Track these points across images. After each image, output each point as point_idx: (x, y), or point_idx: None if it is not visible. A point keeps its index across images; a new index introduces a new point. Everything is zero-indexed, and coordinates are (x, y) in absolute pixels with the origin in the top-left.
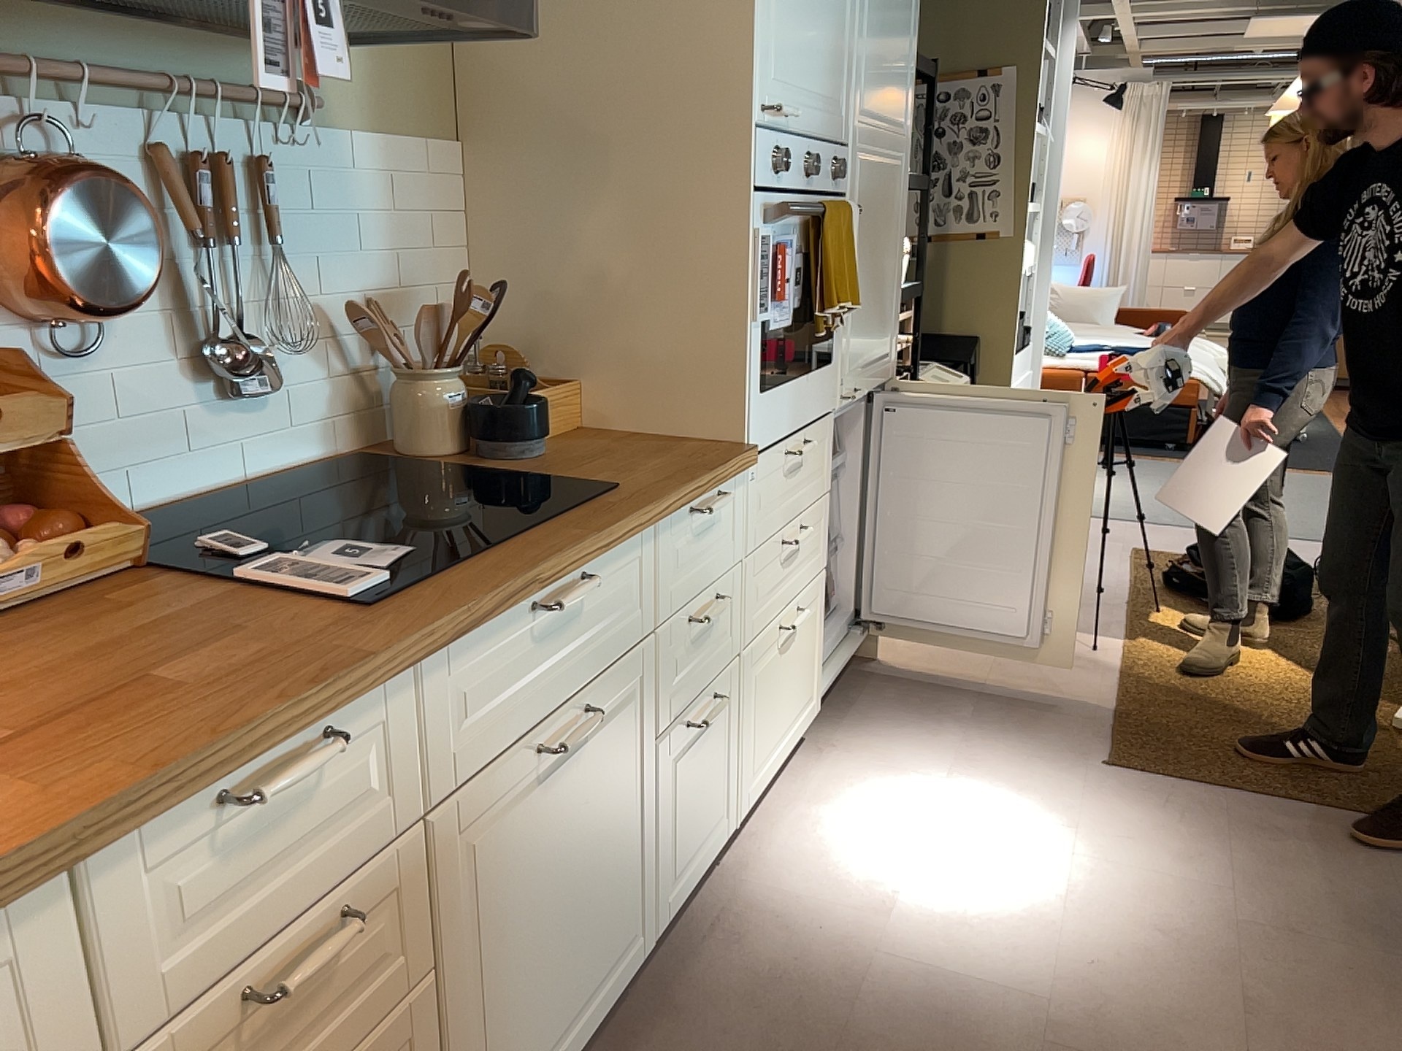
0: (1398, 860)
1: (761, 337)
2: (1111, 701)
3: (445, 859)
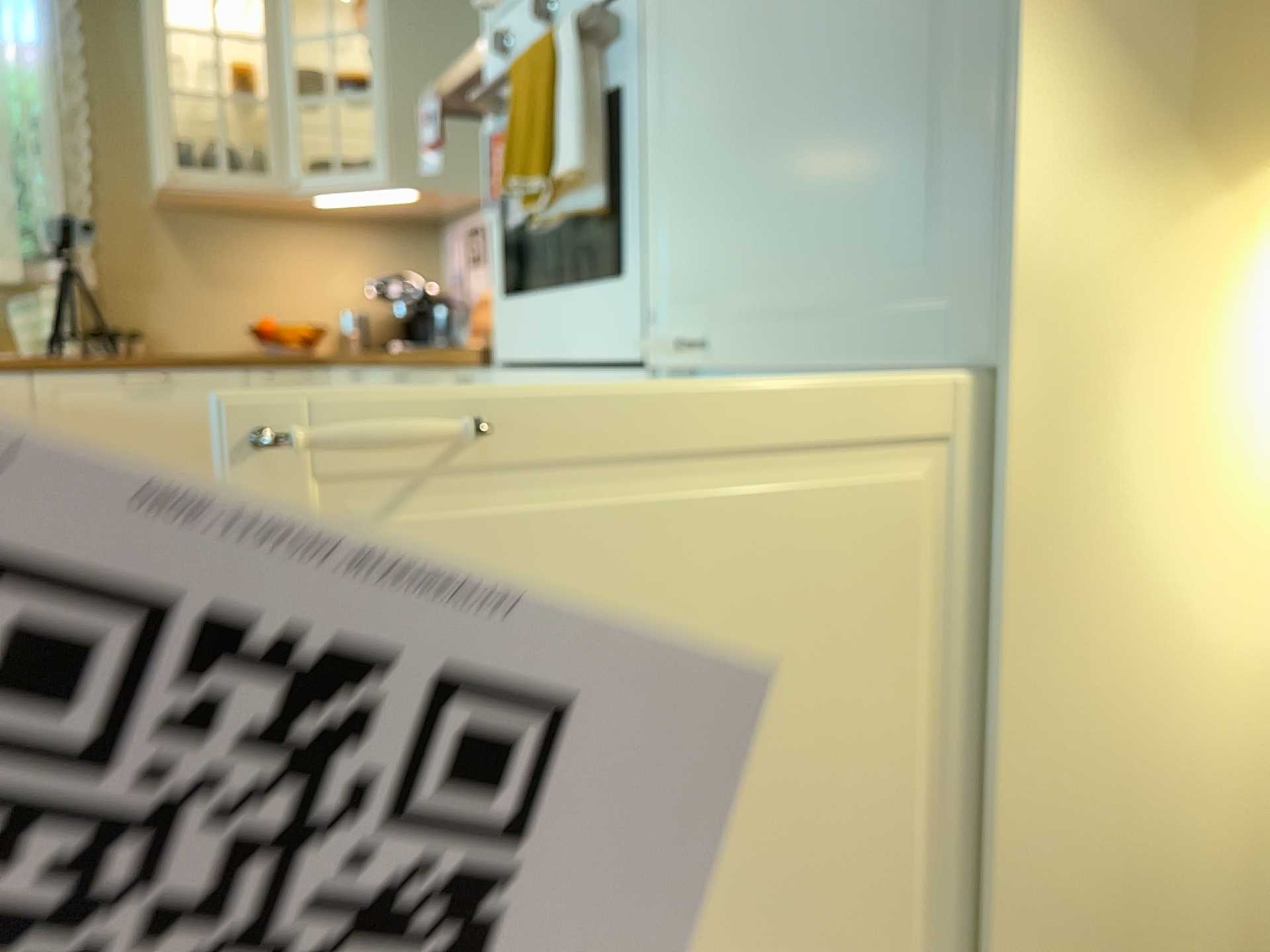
0: None
1: (505, 238)
2: None
3: None
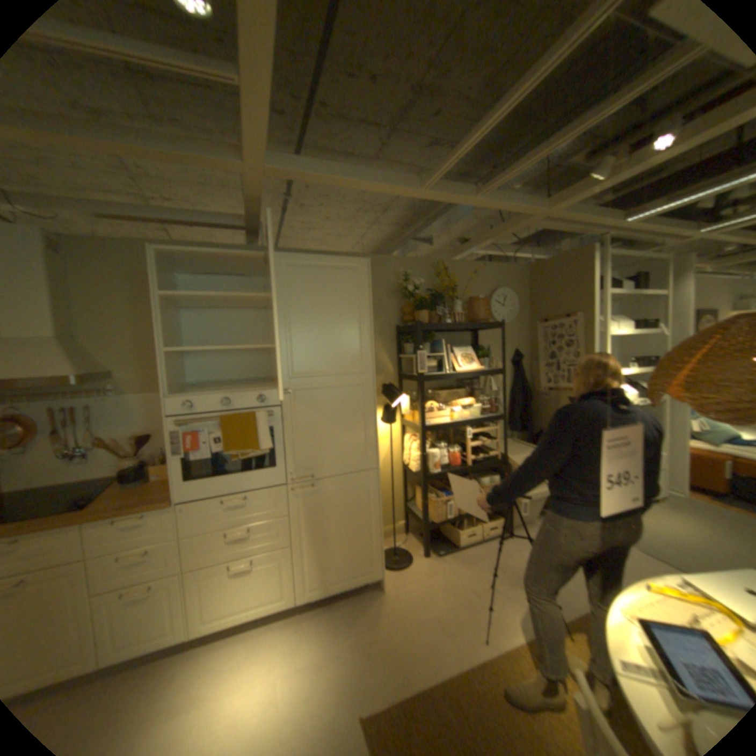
0: None
1: (181, 464)
2: (436, 685)
3: None
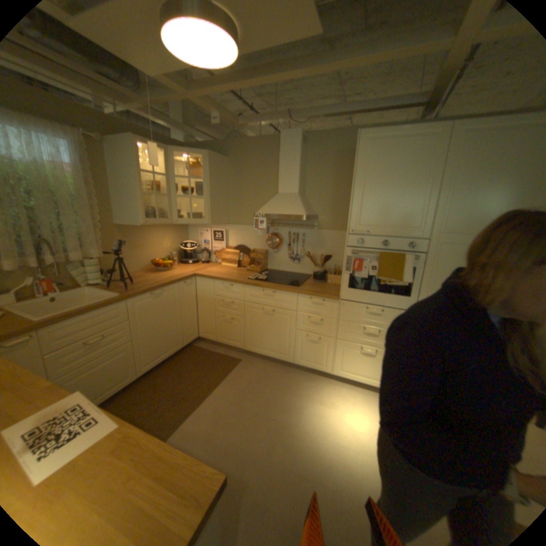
0: None
1: (348, 276)
2: None
3: (246, 308)
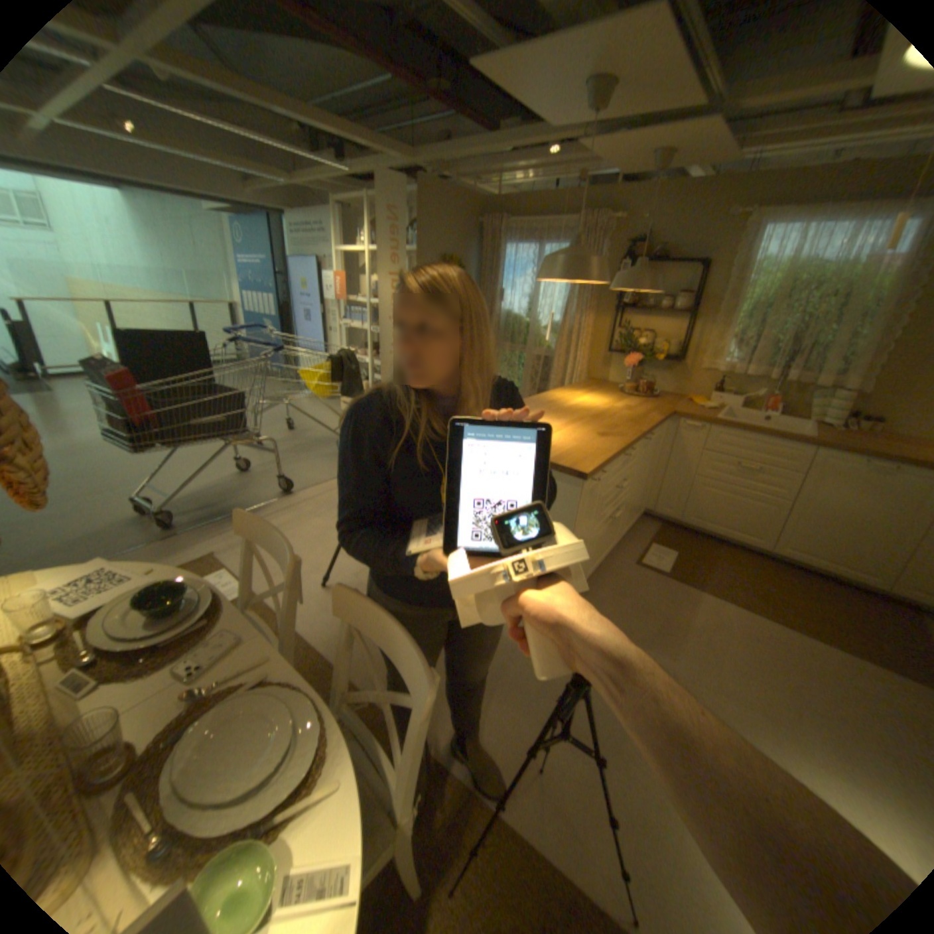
0: (563, 808)
1: None
2: None
3: None
